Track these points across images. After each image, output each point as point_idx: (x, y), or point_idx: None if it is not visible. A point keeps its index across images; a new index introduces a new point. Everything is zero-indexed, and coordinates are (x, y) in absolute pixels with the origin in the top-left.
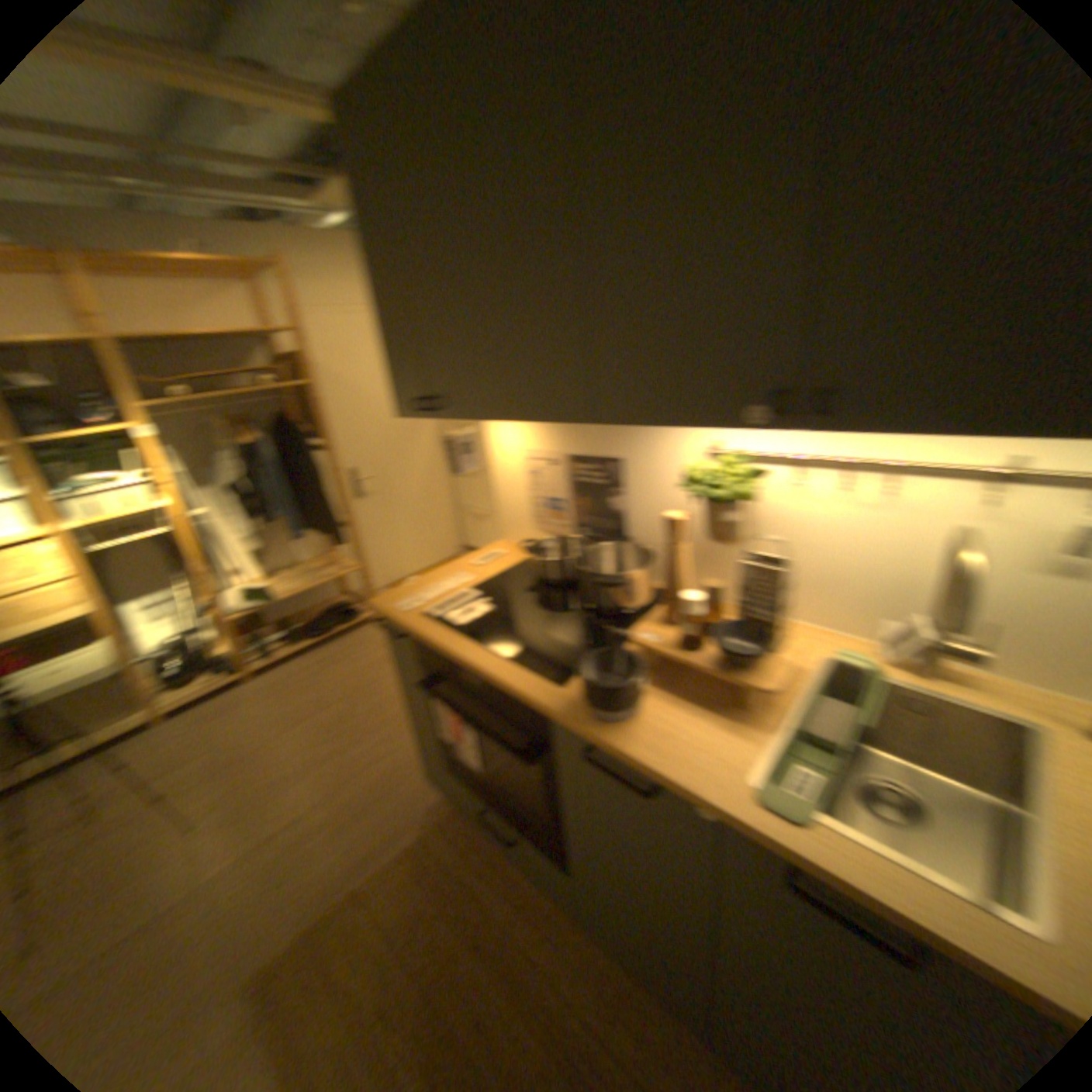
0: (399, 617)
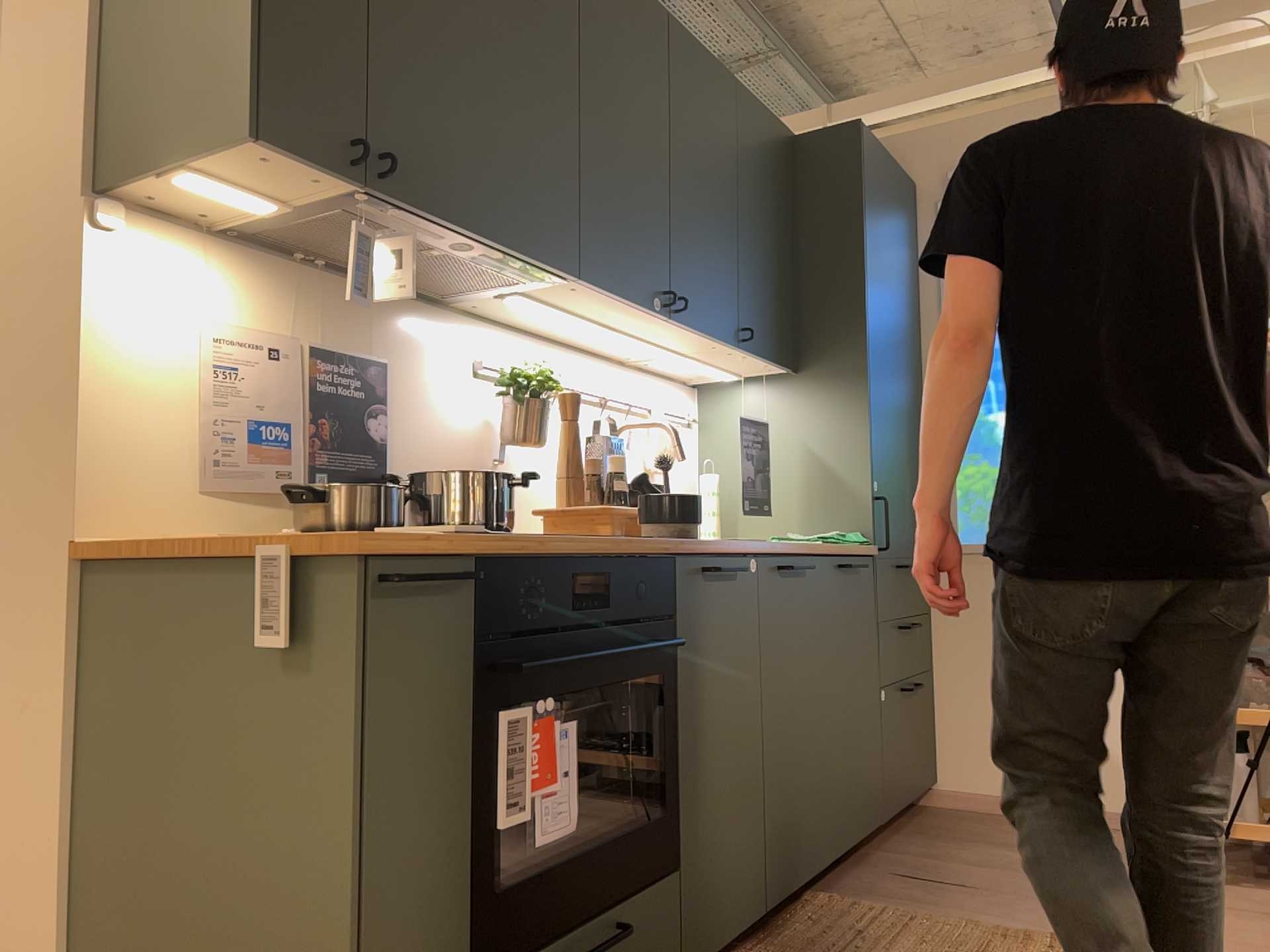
0: (440, 539)
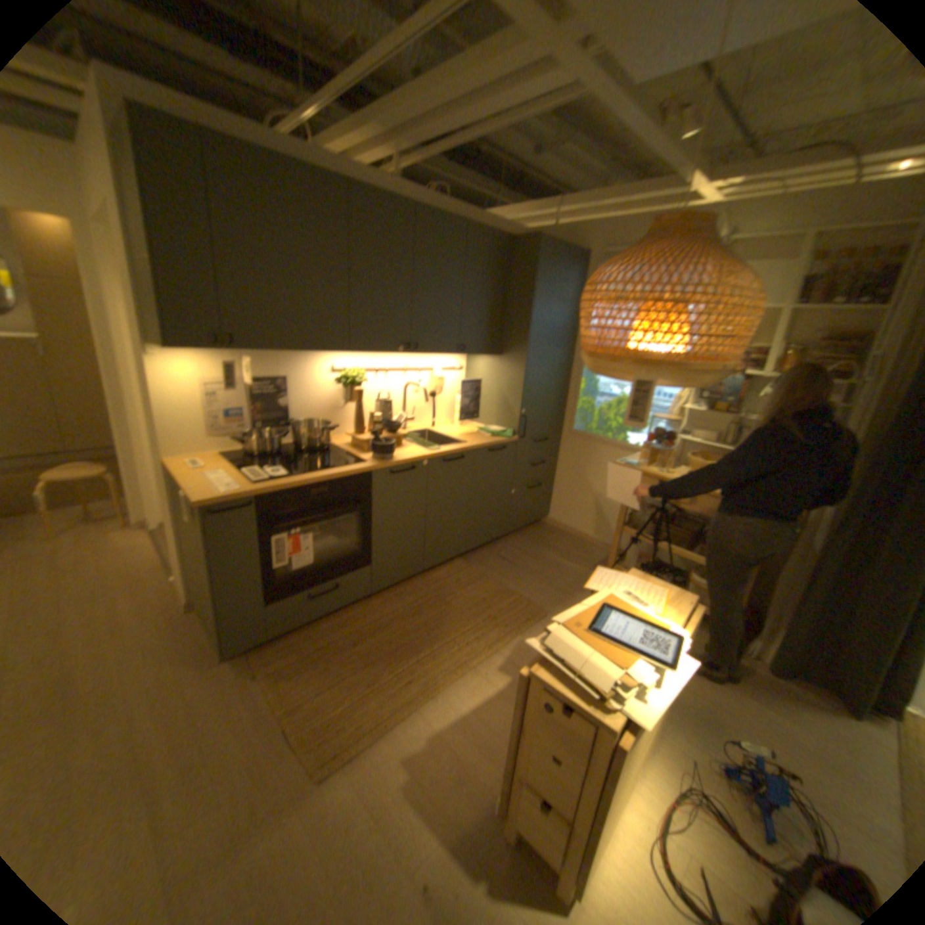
0: (239, 493)
